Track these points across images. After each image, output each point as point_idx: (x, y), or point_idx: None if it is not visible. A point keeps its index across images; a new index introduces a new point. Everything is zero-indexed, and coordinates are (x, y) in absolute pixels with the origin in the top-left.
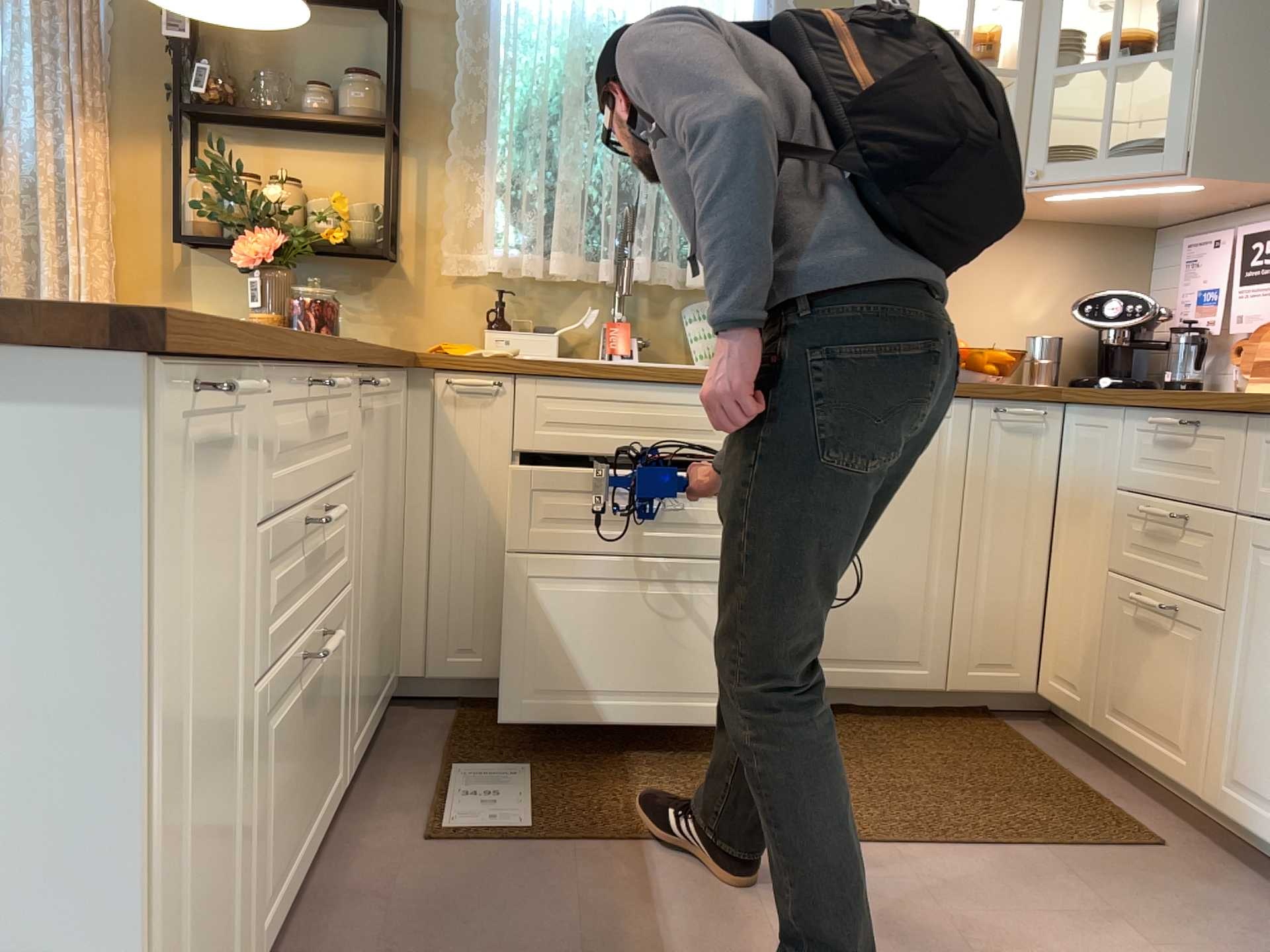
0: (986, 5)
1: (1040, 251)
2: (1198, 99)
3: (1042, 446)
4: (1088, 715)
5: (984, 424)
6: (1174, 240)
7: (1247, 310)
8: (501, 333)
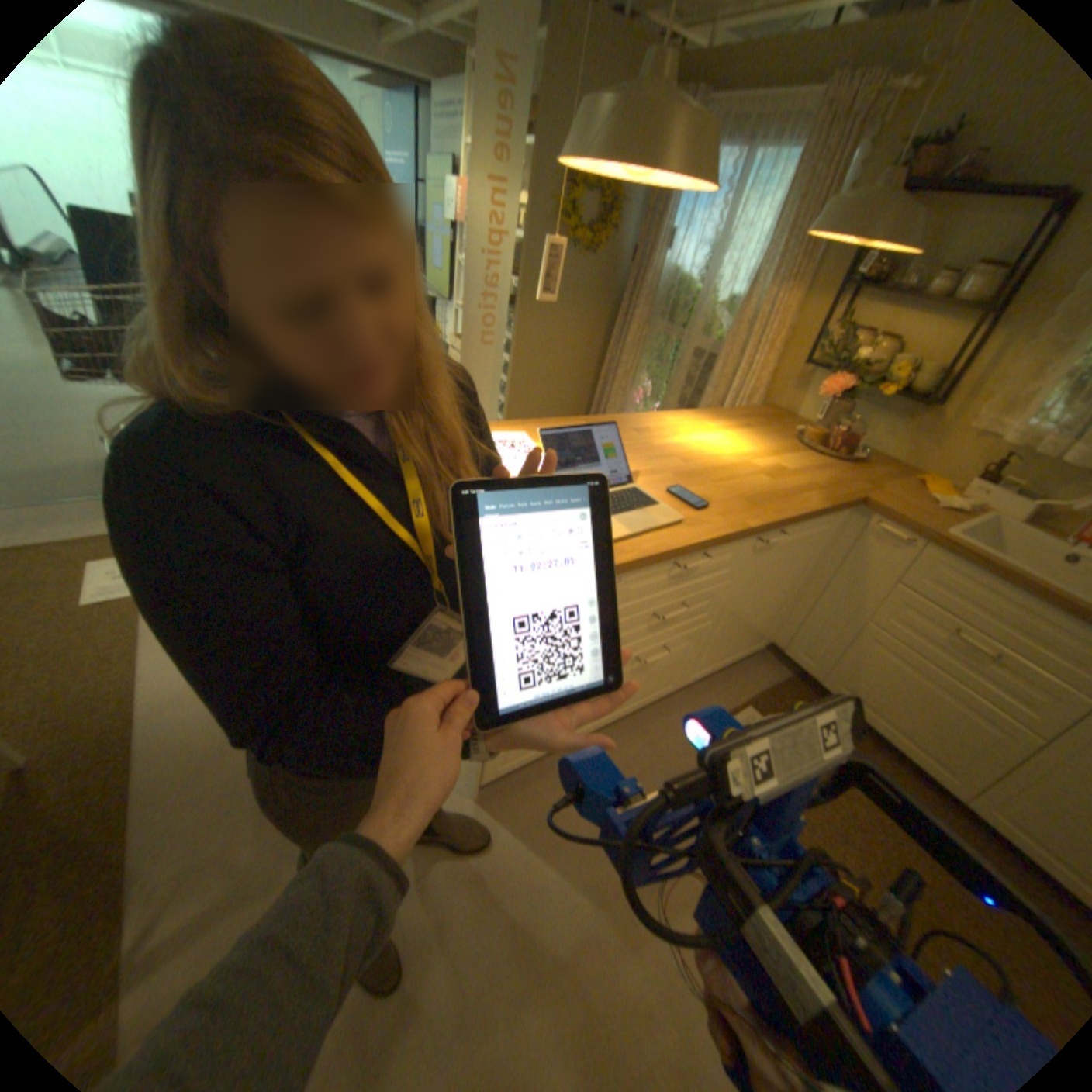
0: None
1: None
2: None
3: None
4: None
5: None
6: None
7: None
8: (988, 485)
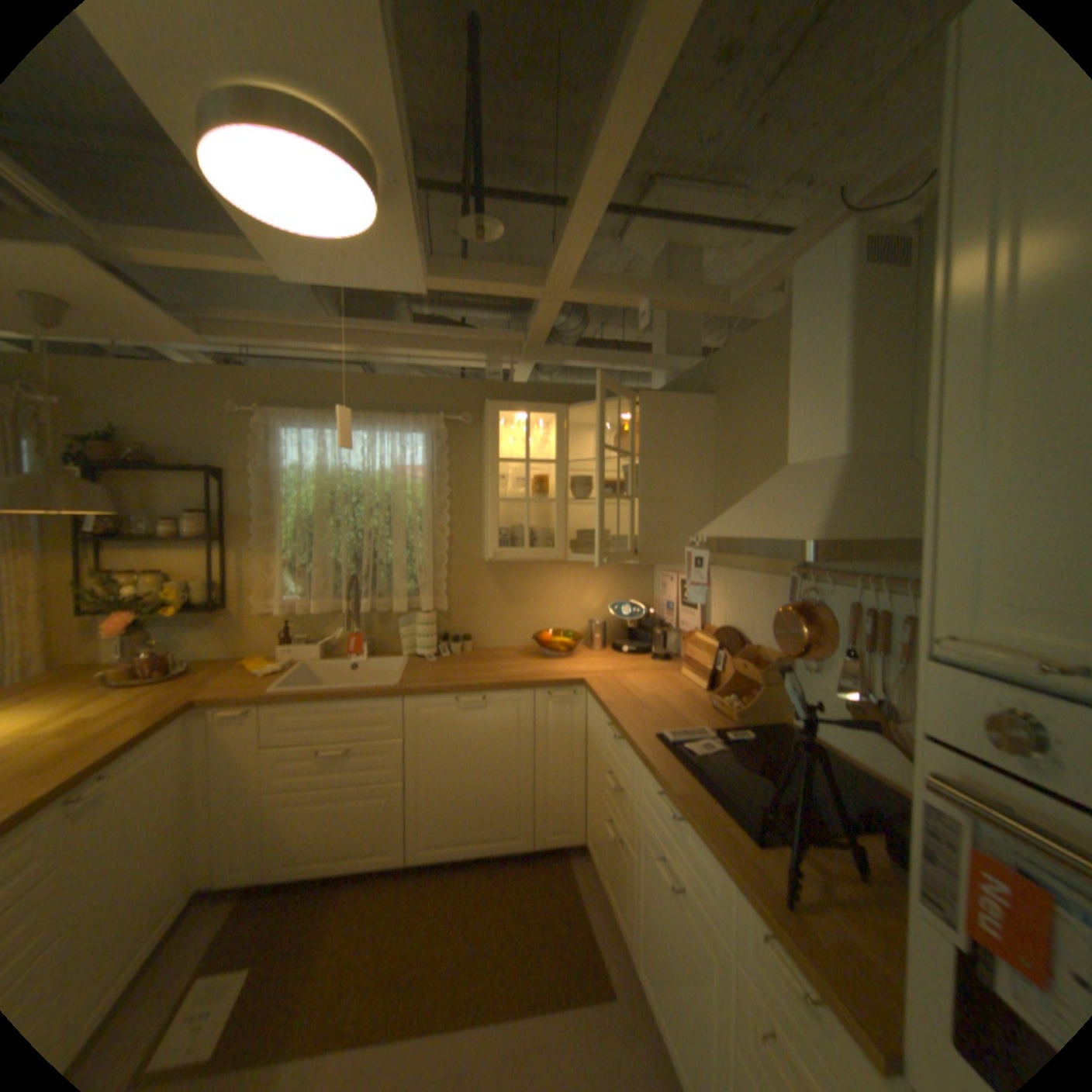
0: (548, 454)
1: (593, 573)
2: (638, 524)
3: (575, 711)
4: (600, 875)
5: (541, 703)
6: (660, 566)
7: (685, 620)
8: (286, 648)
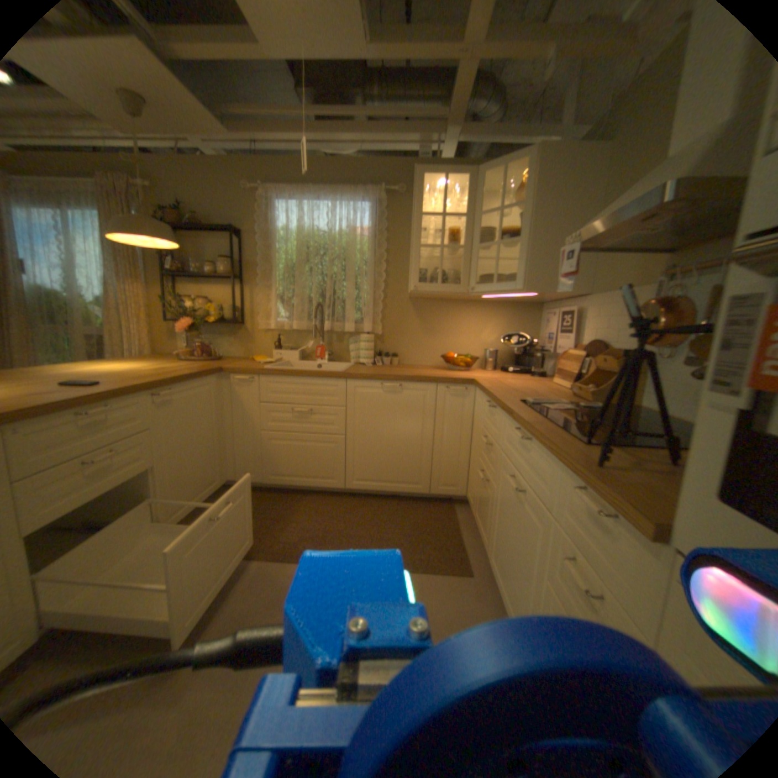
0: (463, 215)
1: (492, 314)
2: (529, 258)
3: (466, 402)
4: (473, 511)
5: (441, 393)
6: (547, 309)
7: (561, 344)
8: (278, 351)
